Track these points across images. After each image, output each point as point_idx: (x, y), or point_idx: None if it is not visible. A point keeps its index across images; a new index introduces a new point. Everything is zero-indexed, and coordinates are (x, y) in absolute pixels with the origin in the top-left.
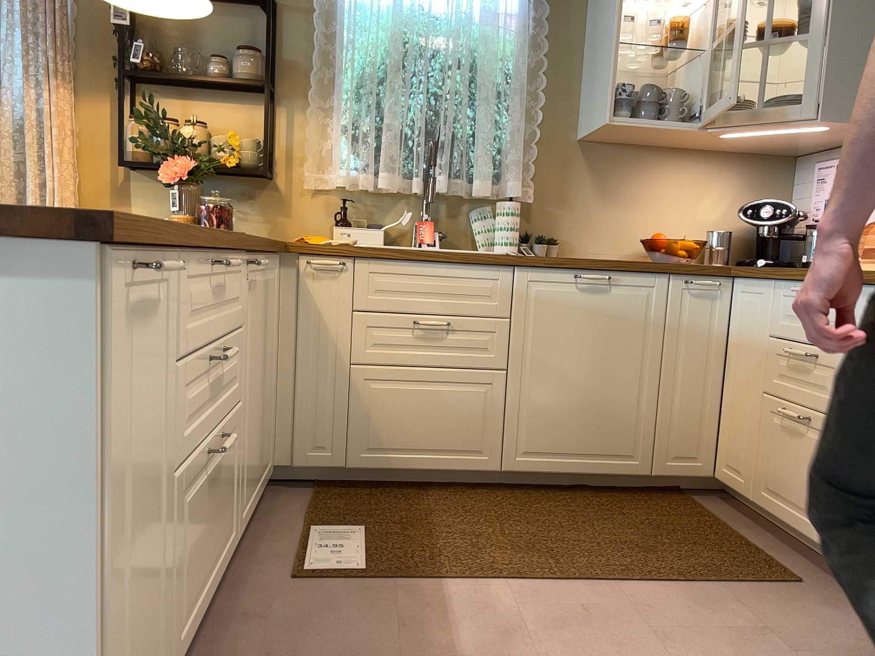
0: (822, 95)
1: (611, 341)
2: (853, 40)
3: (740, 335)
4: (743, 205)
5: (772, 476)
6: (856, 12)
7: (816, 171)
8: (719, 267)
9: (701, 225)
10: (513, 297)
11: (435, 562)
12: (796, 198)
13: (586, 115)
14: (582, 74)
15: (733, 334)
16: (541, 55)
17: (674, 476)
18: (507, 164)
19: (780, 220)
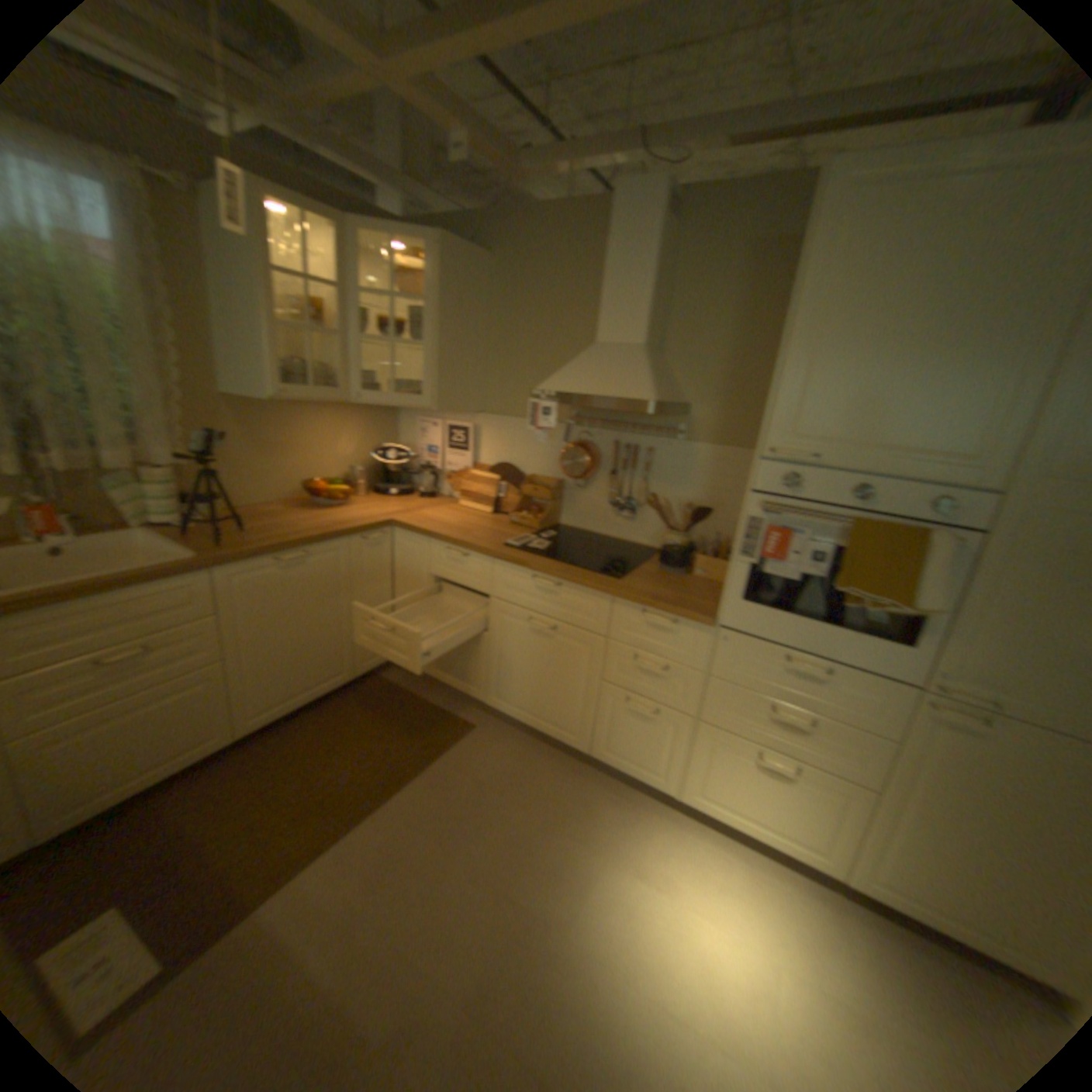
0: (432, 392)
1: (310, 601)
2: (446, 352)
3: (400, 568)
4: (365, 441)
5: (439, 660)
6: (447, 331)
7: (414, 422)
8: (379, 522)
9: (337, 461)
10: (211, 597)
11: (230, 895)
12: (398, 434)
13: (222, 373)
14: (204, 324)
15: (394, 566)
16: (152, 303)
17: (367, 671)
18: (138, 432)
19: (399, 462)
